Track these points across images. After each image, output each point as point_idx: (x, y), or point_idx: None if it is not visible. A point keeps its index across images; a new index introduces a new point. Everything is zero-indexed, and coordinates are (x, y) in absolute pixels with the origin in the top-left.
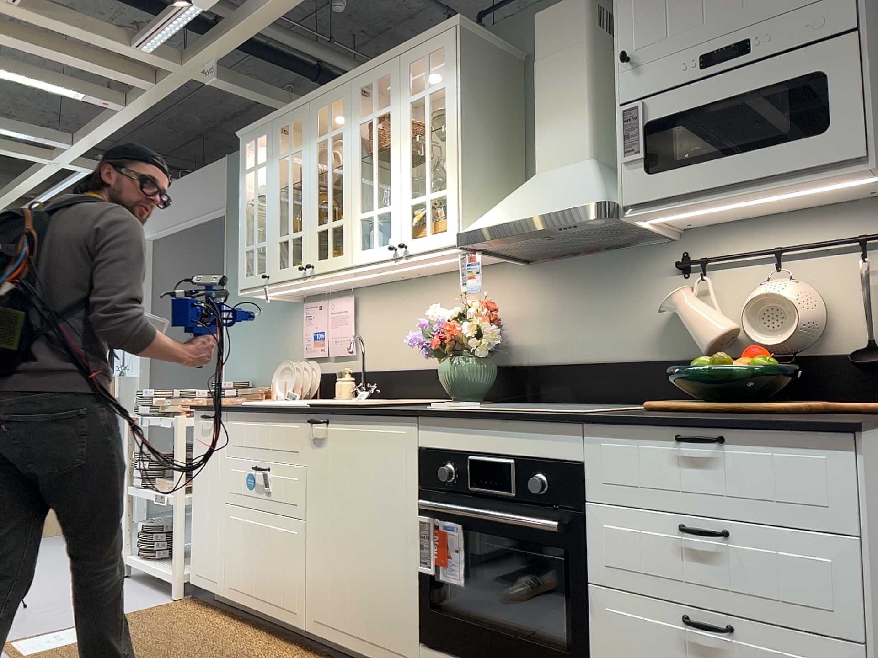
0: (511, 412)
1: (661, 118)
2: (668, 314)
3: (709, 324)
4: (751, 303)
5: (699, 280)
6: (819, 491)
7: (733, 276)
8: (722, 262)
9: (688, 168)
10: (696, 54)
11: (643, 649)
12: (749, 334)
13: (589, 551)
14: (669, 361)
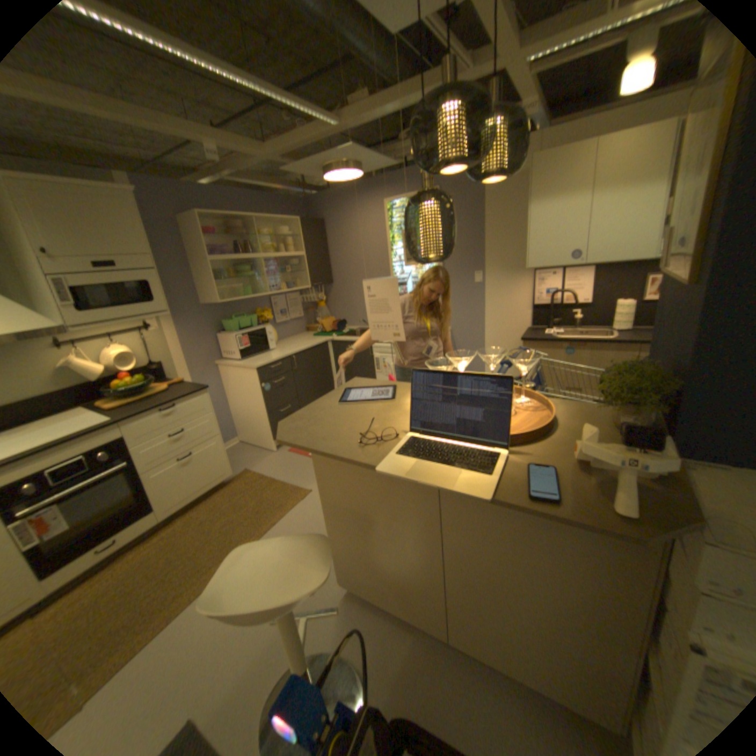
0: (64, 439)
1: (79, 288)
2: (56, 369)
3: (96, 370)
4: (110, 358)
5: (69, 351)
6: (202, 408)
7: (87, 347)
8: (79, 342)
9: (102, 311)
10: (91, 262)
11: (166, 480)
12: (109, 370)
13: (135, 467)
14: (65, 390)
